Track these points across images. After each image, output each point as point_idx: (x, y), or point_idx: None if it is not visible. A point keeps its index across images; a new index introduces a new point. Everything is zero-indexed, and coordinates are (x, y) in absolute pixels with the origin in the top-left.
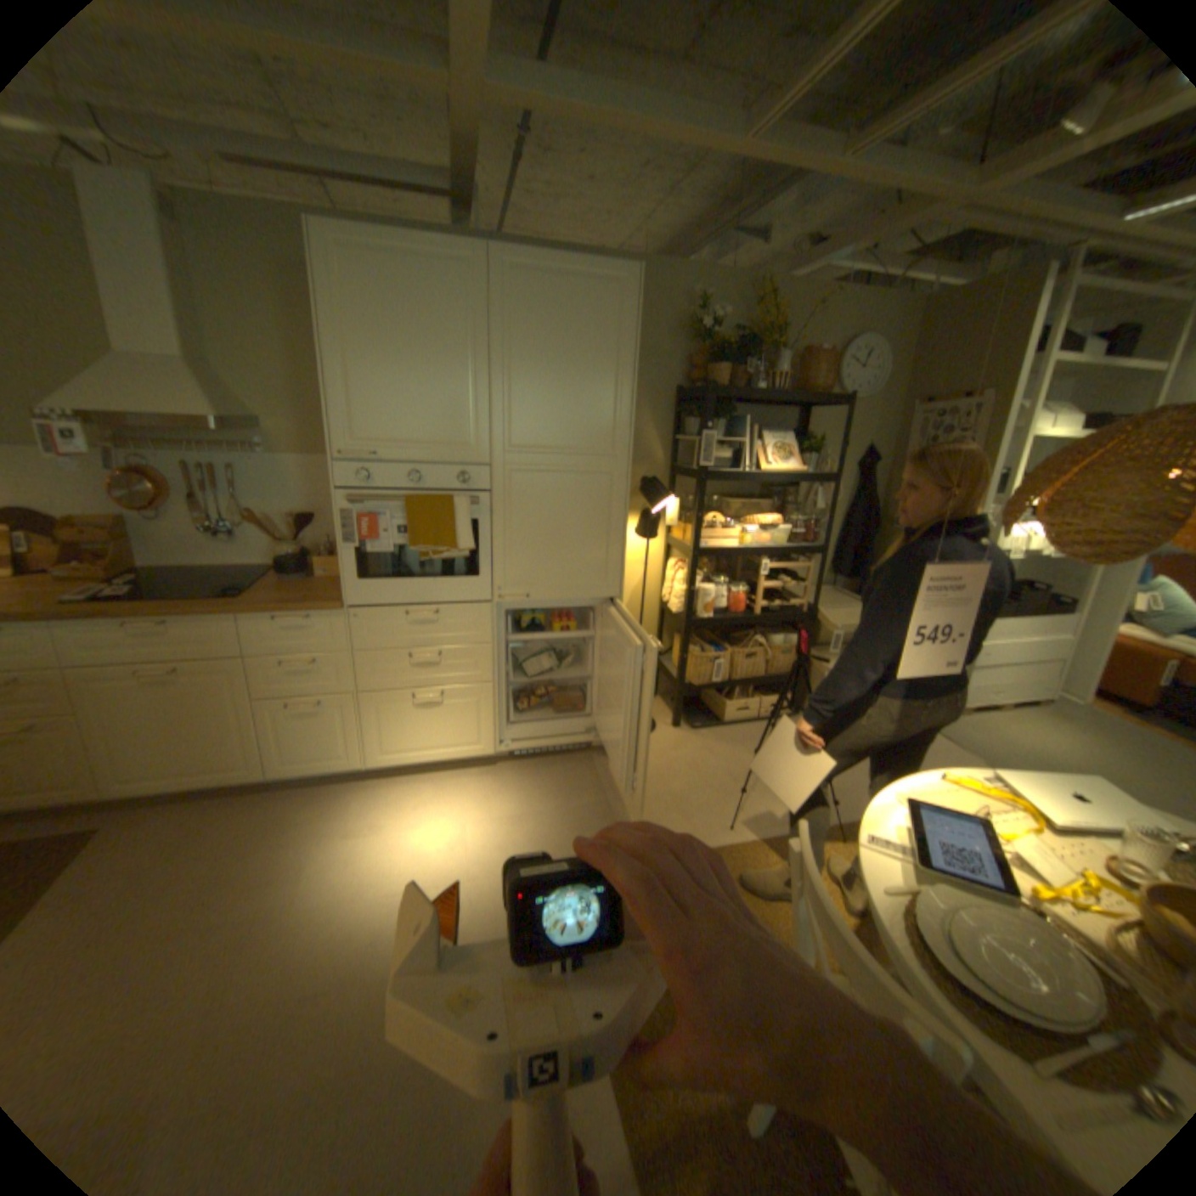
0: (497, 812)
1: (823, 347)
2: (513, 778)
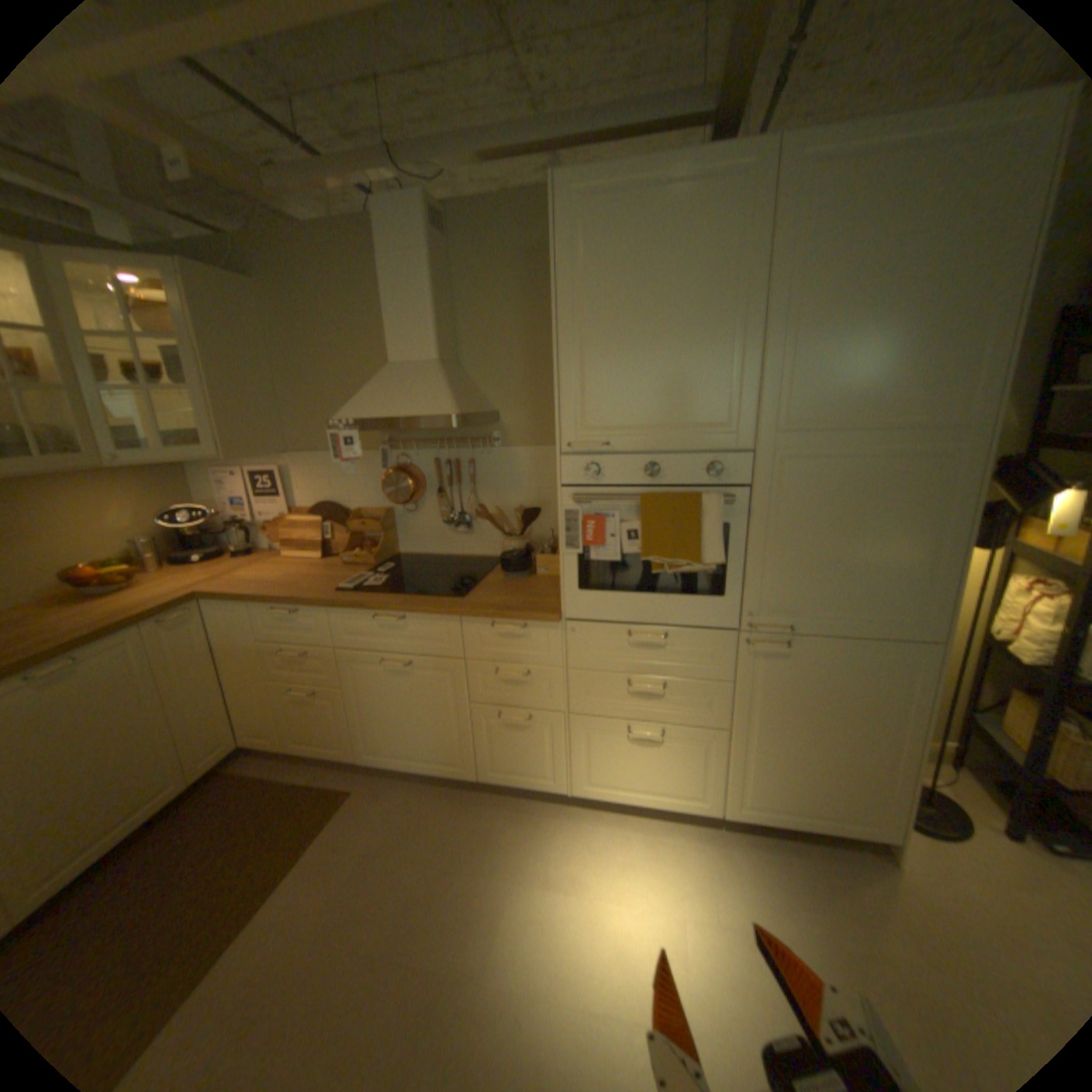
0: (729, 916)
1: None
2: (749, 859)
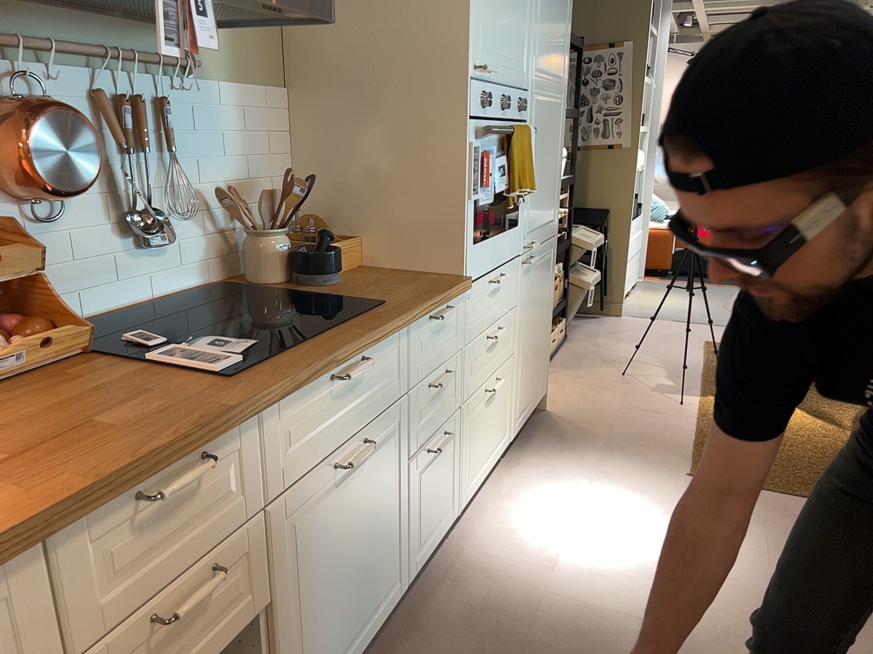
0: (578, 478)
1: None
2: (530, 456)
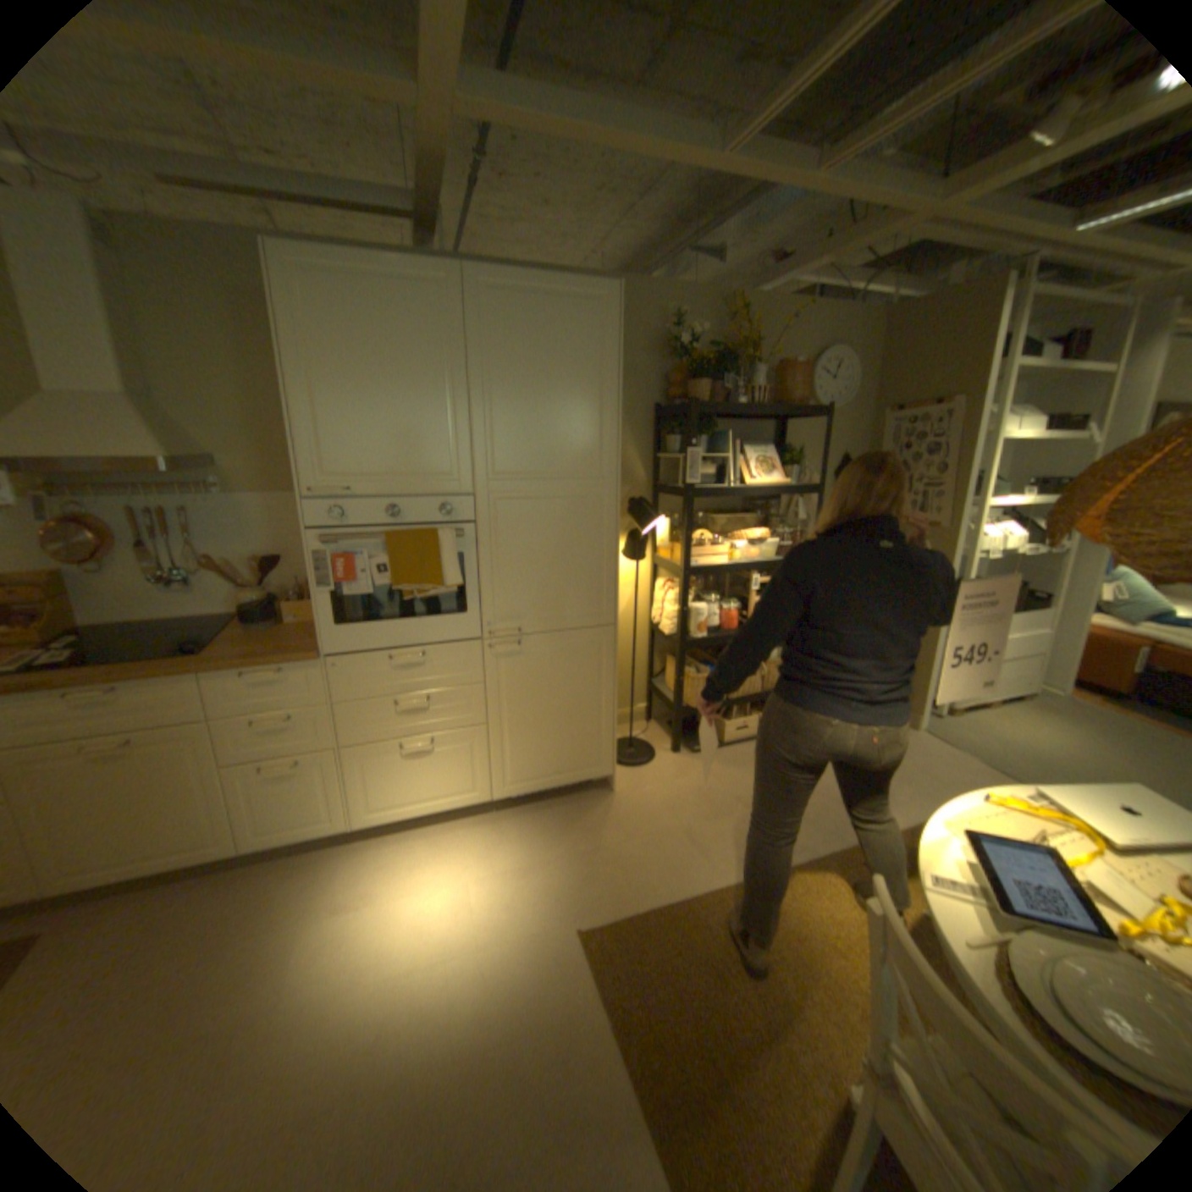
0: (500, 866)
1: (795, 360)
2: (513, 825)
